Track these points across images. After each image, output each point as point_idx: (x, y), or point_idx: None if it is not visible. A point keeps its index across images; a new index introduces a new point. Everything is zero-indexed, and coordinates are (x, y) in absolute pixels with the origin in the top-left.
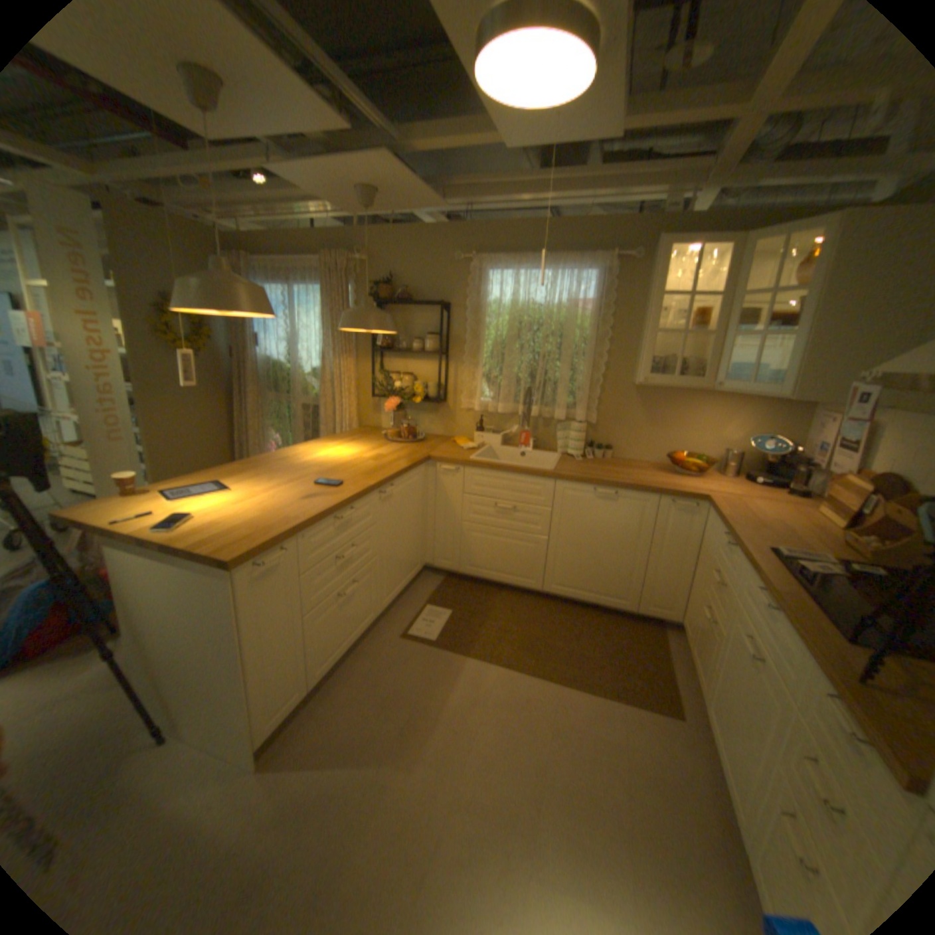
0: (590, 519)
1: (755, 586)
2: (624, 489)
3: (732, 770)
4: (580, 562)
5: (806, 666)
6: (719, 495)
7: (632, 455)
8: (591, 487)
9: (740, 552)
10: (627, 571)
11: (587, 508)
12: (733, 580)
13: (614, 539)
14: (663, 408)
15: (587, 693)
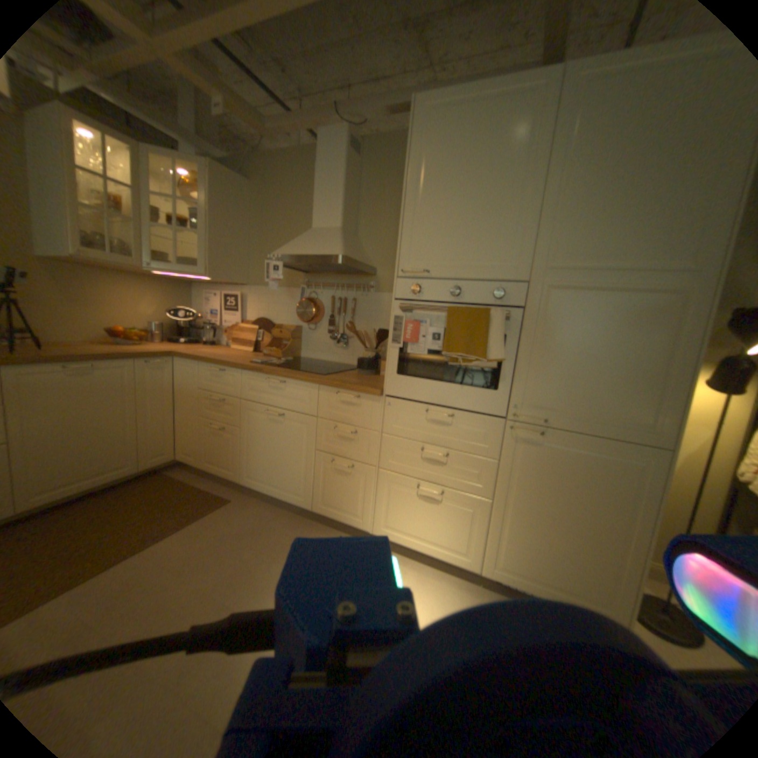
0: (63, 402)
1: (254, 383)
2: (96, 361)
3: (279, 488)
4: (61, 454)
5: (312, 395)
6: (173, 350)
7: (54, 337)
8: (54, 366)
9: (228, 372)
10: (117, 440)
11: (56, 390)
12: (228, 392)
13: (96, 413)
14: (76, 287)
15: (161, 539)
